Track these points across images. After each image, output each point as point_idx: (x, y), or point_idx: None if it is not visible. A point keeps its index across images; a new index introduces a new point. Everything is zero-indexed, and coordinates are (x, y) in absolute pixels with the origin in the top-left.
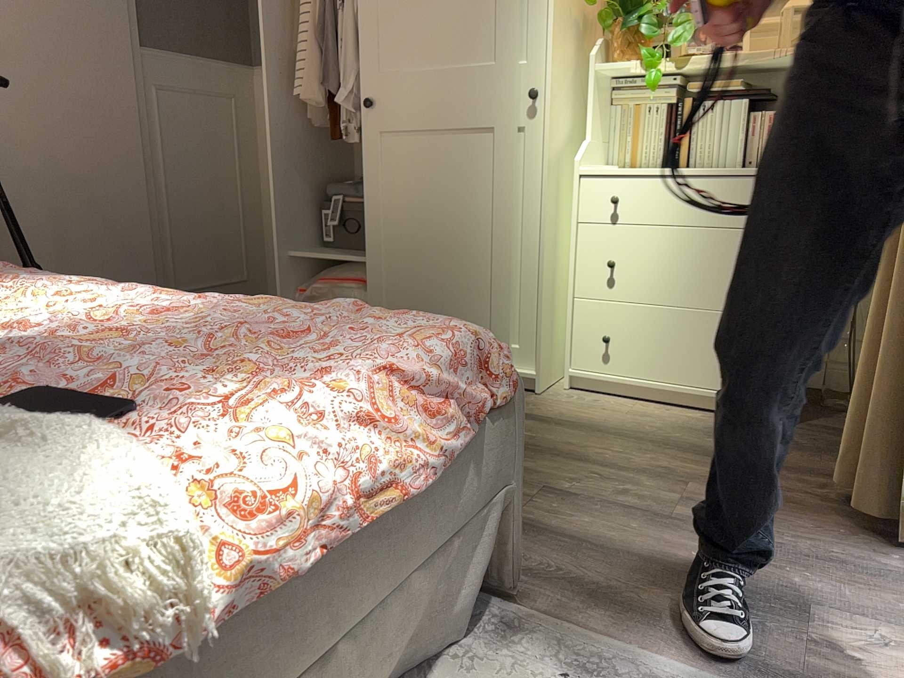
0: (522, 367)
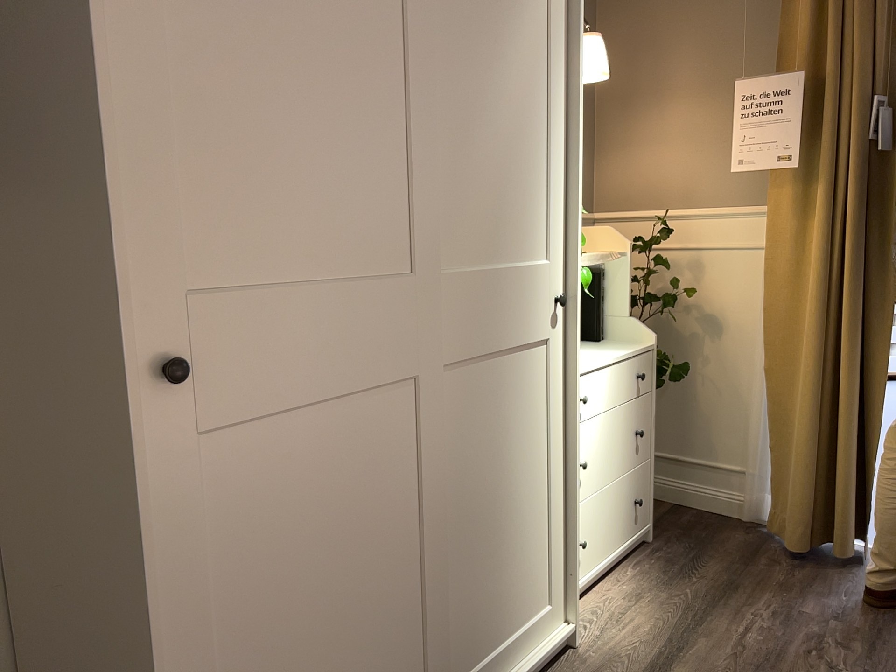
0: (554, 629)
